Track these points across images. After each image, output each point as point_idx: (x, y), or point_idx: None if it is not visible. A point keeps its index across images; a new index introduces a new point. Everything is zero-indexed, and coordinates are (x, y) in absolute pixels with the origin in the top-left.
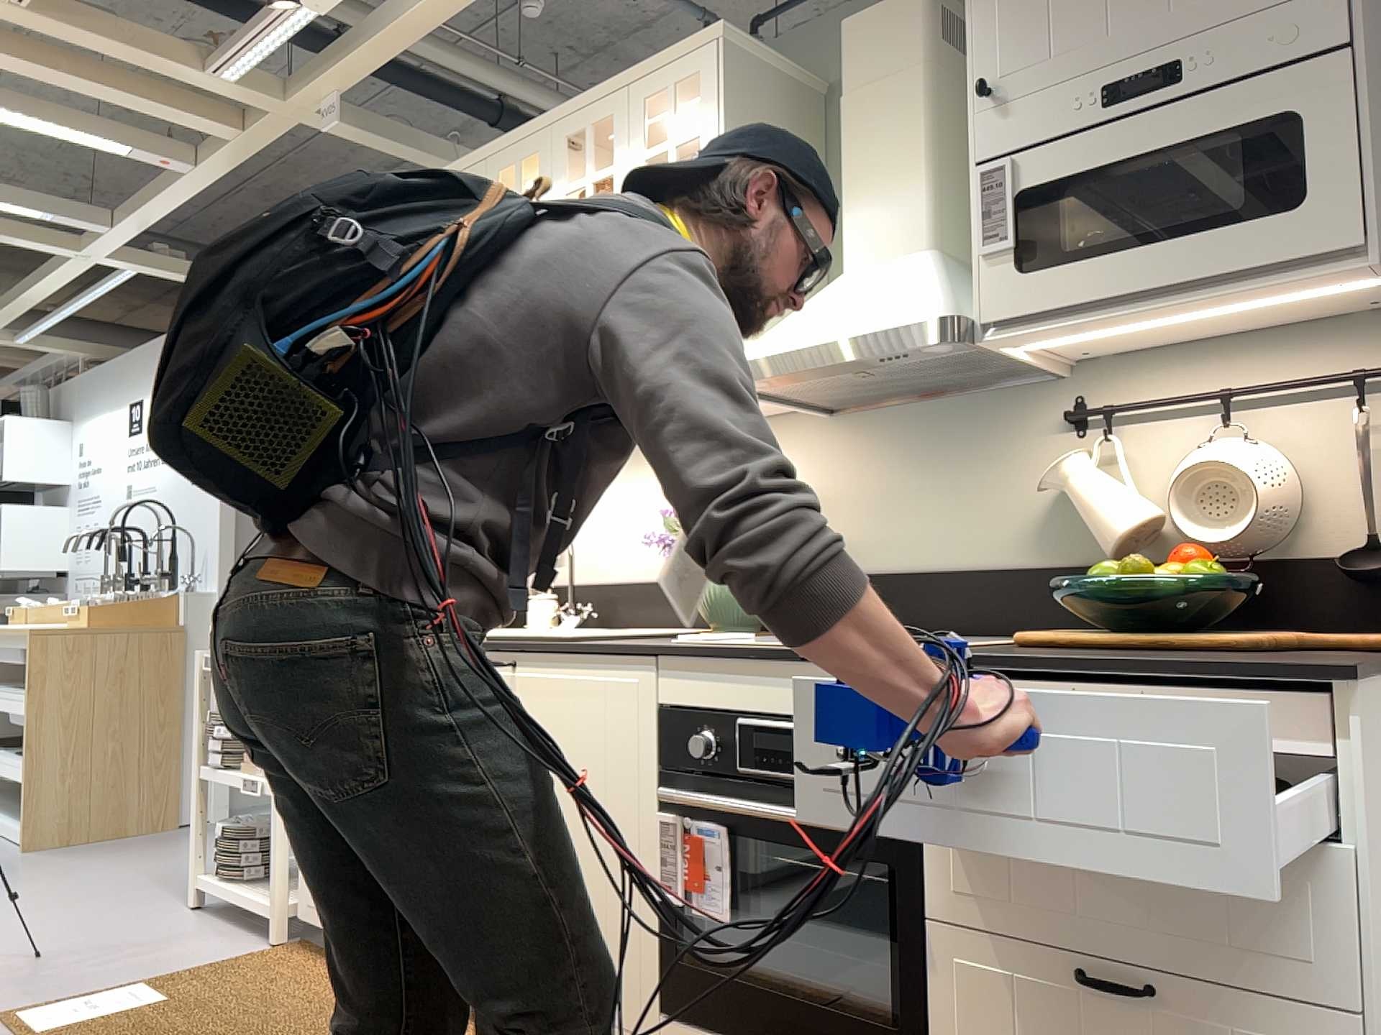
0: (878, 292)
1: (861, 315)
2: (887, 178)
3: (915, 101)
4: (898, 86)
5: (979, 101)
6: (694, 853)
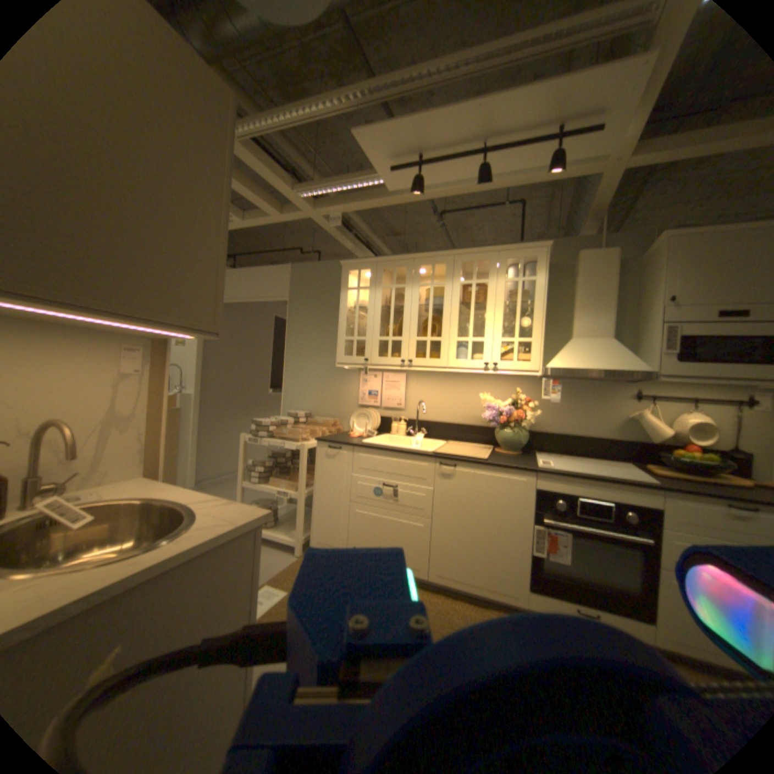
0: (605, 351)
1: (607, 360)
2: (598, 309)
3: (612, 286)
4: (606, 279)
5: (668, 301)
6: (552, 541)
